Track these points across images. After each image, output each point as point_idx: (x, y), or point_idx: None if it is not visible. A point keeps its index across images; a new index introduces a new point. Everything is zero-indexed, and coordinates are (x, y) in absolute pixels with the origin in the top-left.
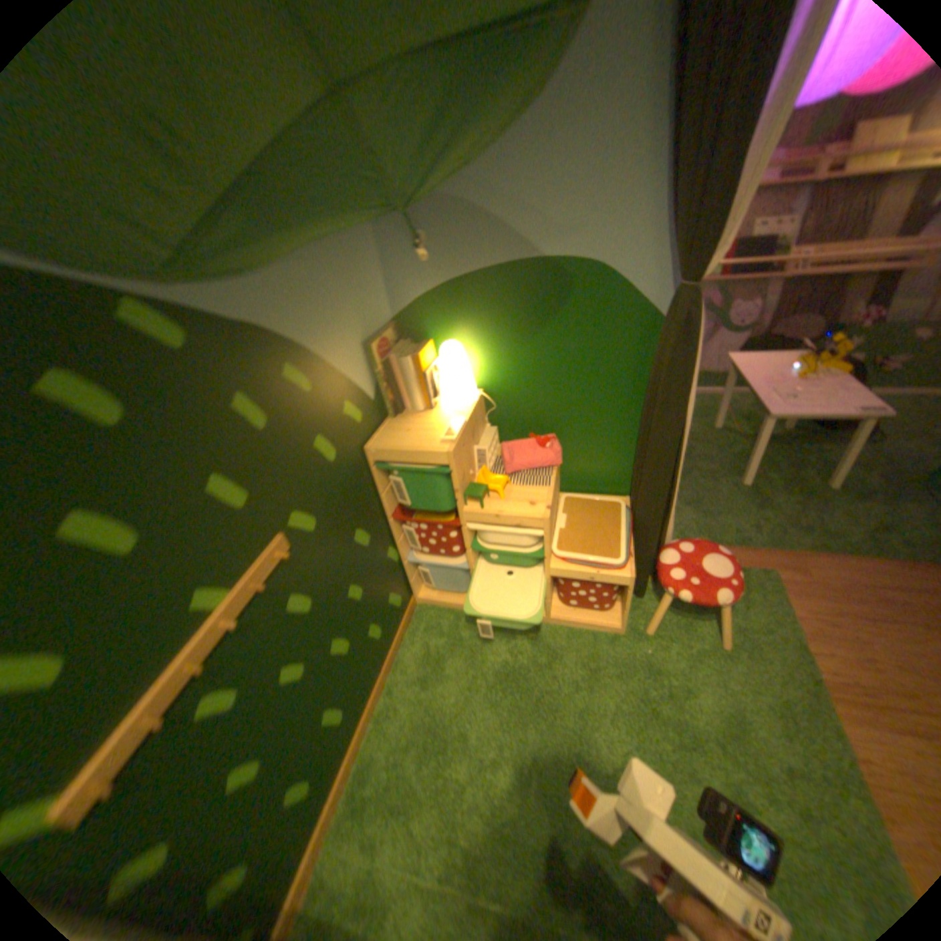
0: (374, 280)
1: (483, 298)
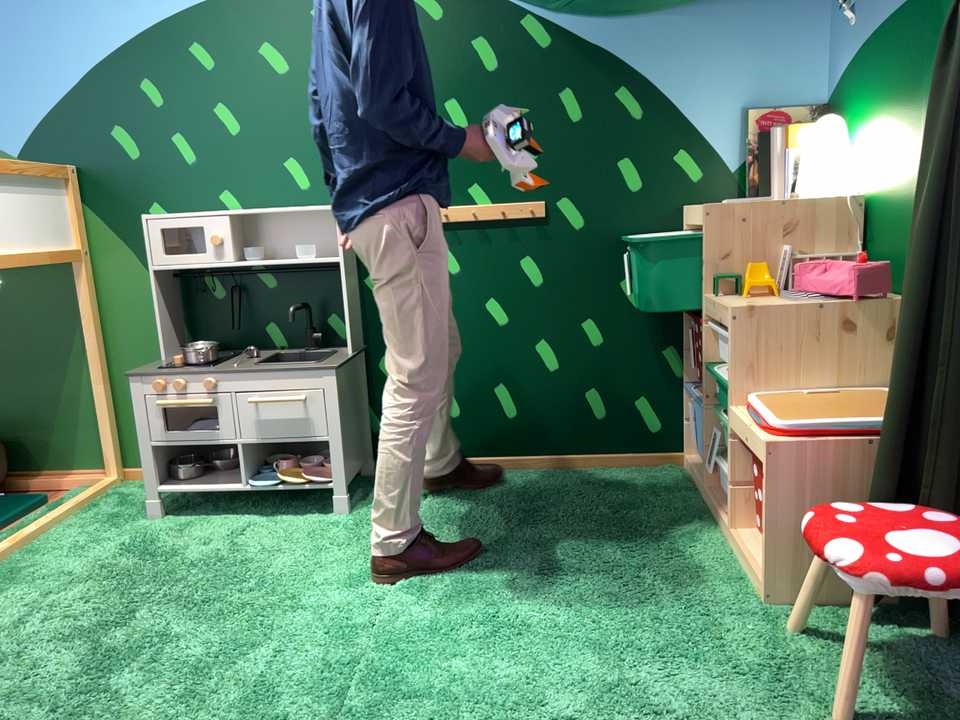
0: (800, 52)
1: (881, 59)
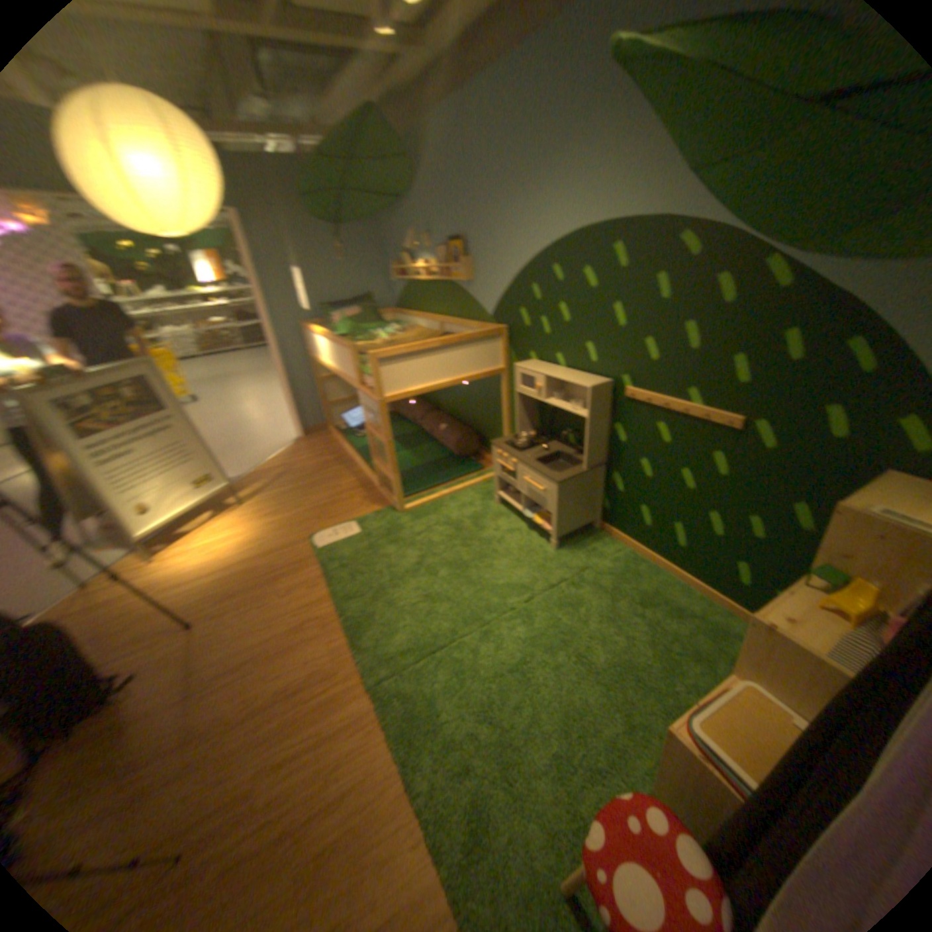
0: None
1: None
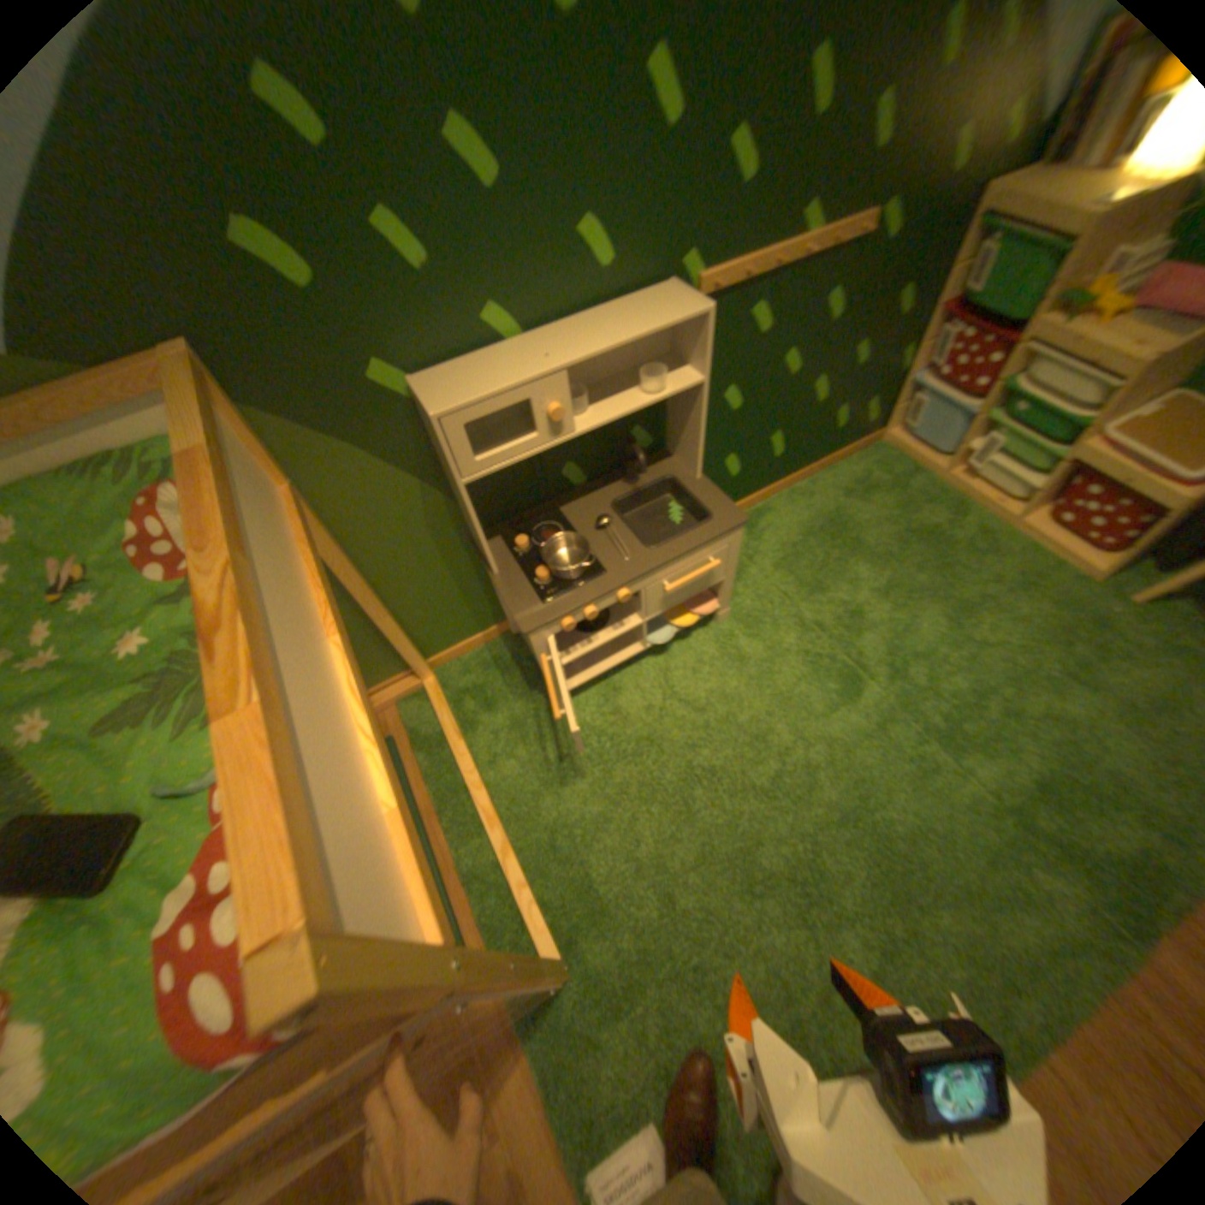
0: None
1: None
